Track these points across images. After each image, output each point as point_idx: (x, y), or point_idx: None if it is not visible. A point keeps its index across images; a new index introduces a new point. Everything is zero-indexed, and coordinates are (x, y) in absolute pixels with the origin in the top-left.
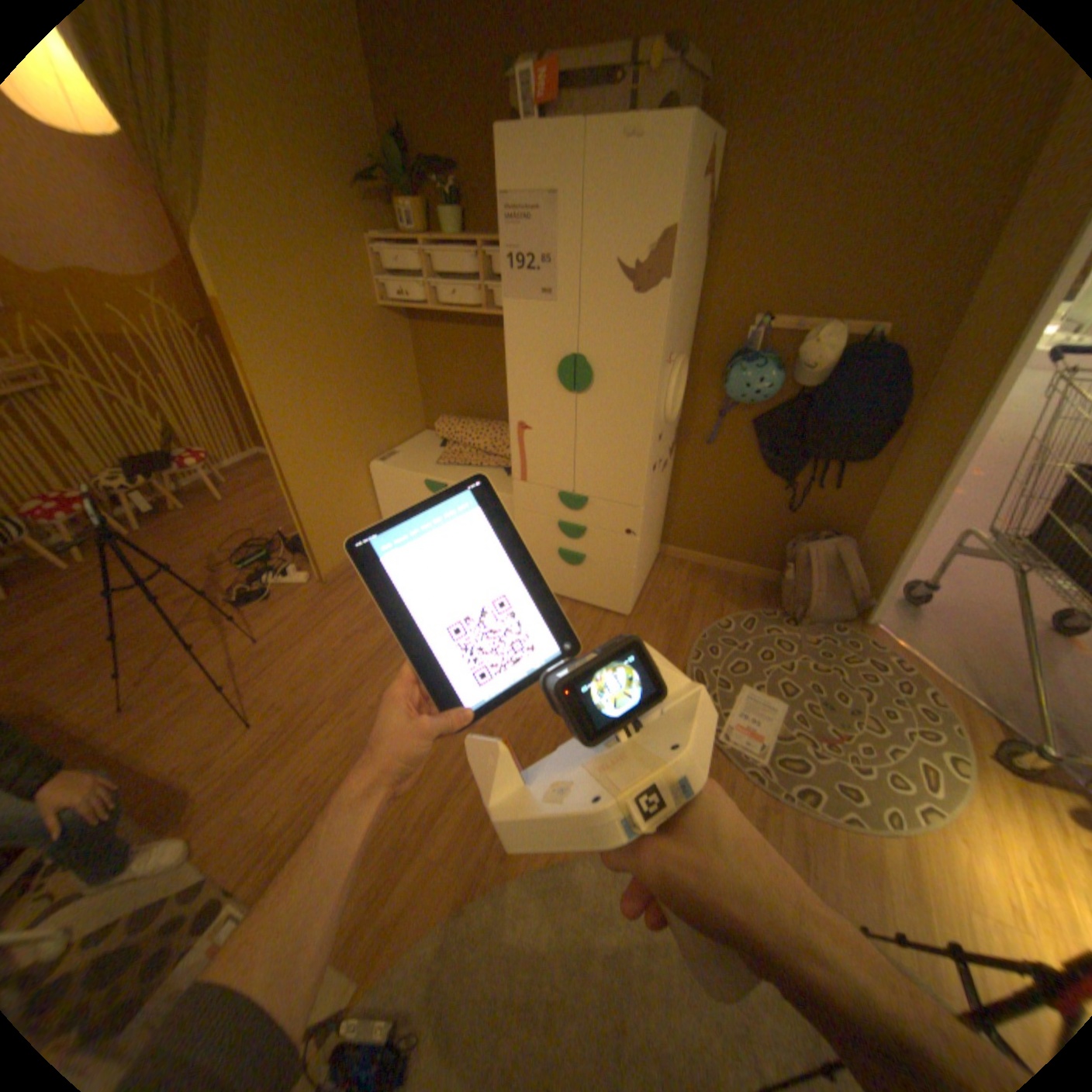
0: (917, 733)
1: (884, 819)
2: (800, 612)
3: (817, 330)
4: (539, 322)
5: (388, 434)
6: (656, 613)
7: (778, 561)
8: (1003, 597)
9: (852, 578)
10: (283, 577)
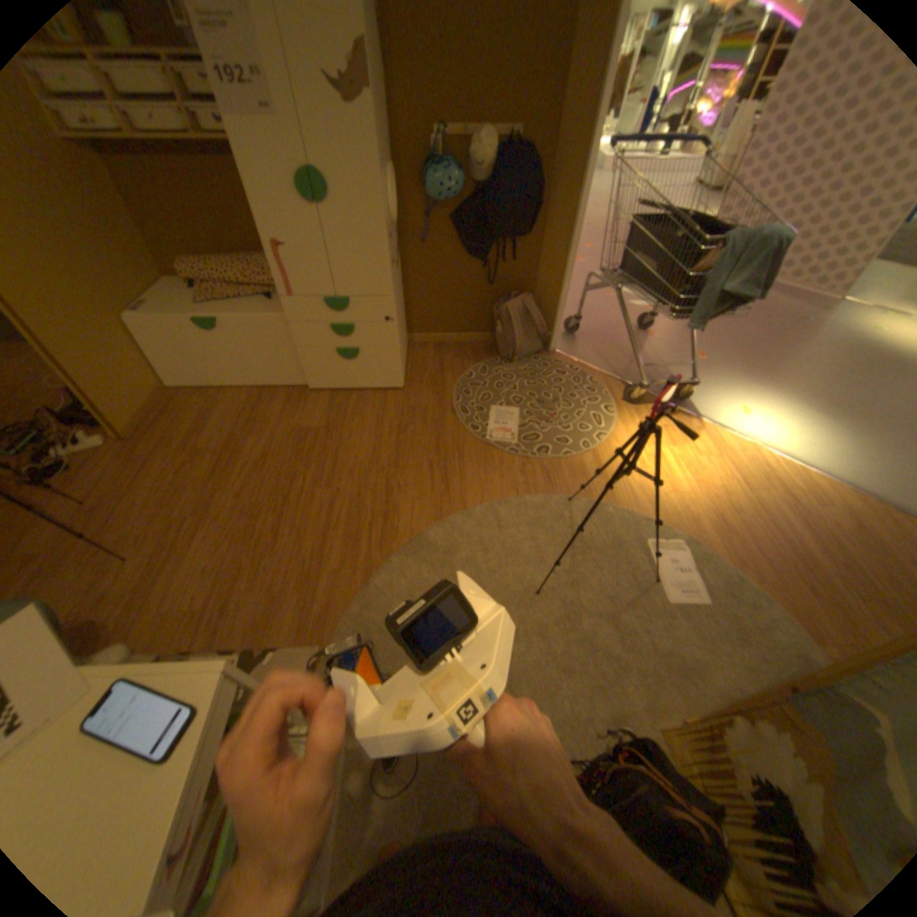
0: (585, 401)
1: (579, 446)
2: (510, 354)
3: (477, 134)
4: (265, 138)
5: (127, 283)
6: (421, 382)
7: (488, 325)
8: (612, 317)
9: (534, 322)
10: (72, 447)
